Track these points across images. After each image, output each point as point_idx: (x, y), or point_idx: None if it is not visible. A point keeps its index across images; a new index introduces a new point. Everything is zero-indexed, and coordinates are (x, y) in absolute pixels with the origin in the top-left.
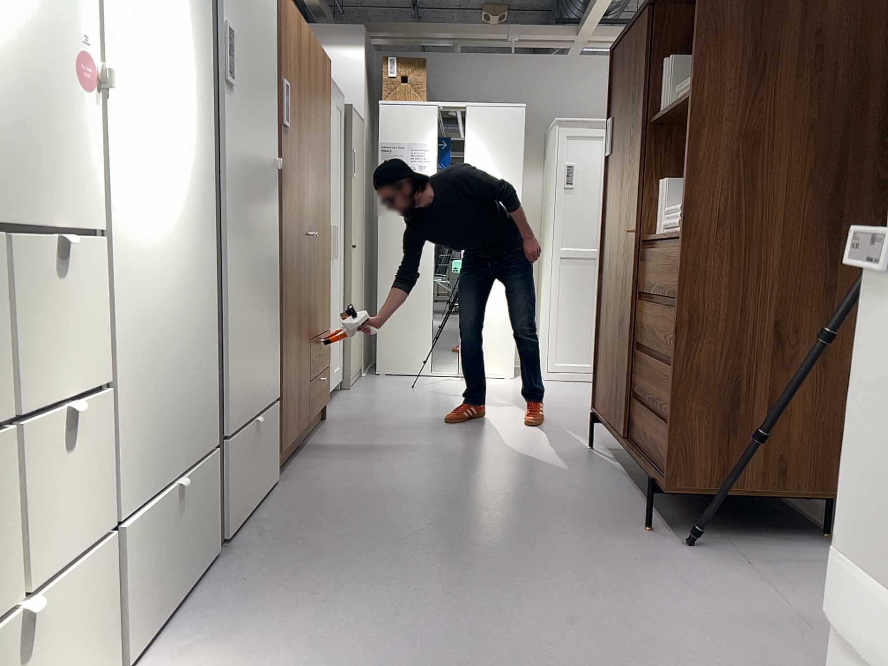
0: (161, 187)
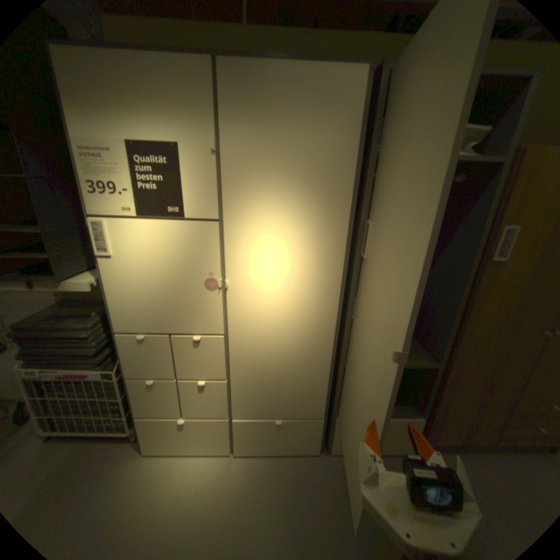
0: (276, 317)
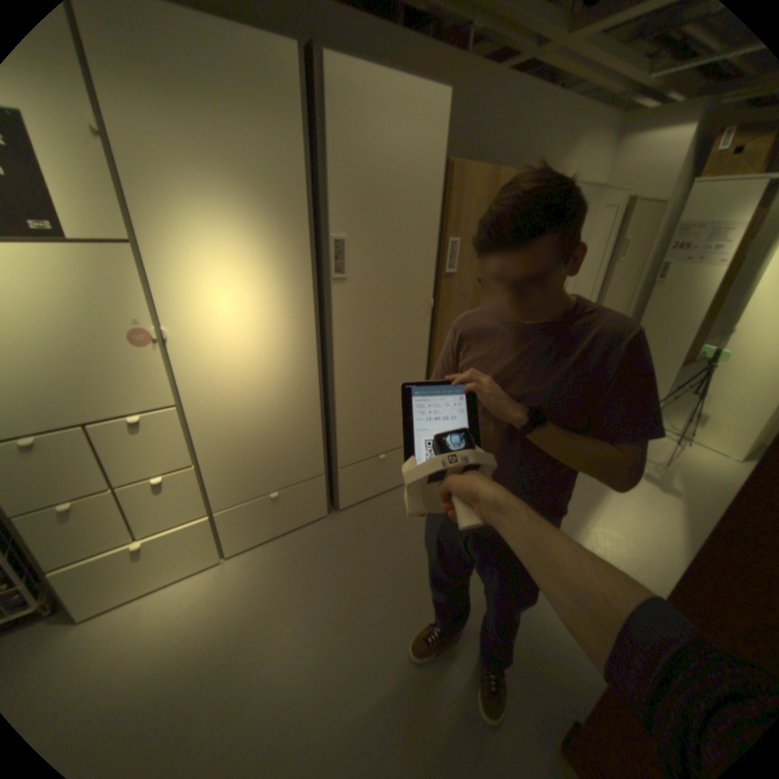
0: (245, 367)
